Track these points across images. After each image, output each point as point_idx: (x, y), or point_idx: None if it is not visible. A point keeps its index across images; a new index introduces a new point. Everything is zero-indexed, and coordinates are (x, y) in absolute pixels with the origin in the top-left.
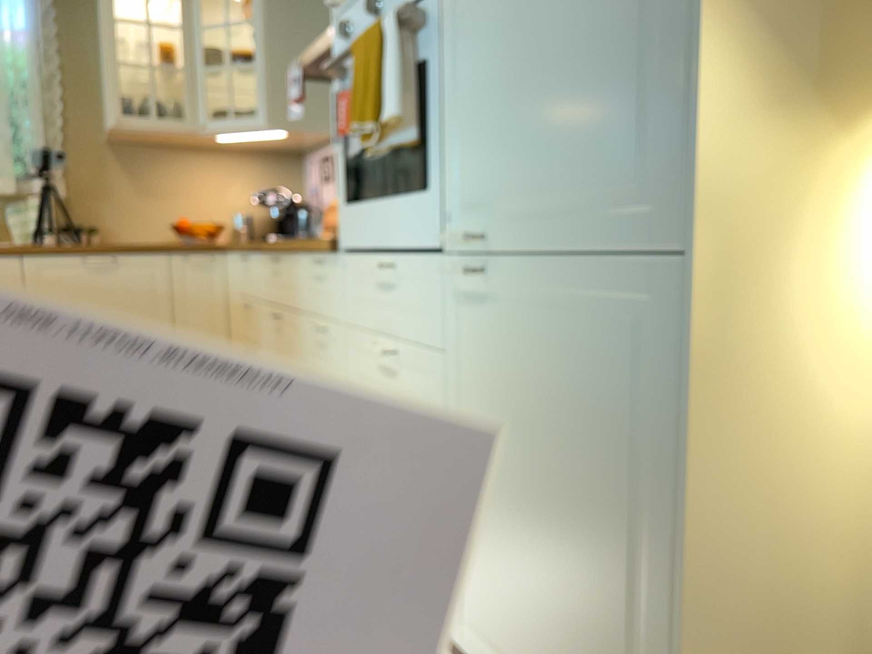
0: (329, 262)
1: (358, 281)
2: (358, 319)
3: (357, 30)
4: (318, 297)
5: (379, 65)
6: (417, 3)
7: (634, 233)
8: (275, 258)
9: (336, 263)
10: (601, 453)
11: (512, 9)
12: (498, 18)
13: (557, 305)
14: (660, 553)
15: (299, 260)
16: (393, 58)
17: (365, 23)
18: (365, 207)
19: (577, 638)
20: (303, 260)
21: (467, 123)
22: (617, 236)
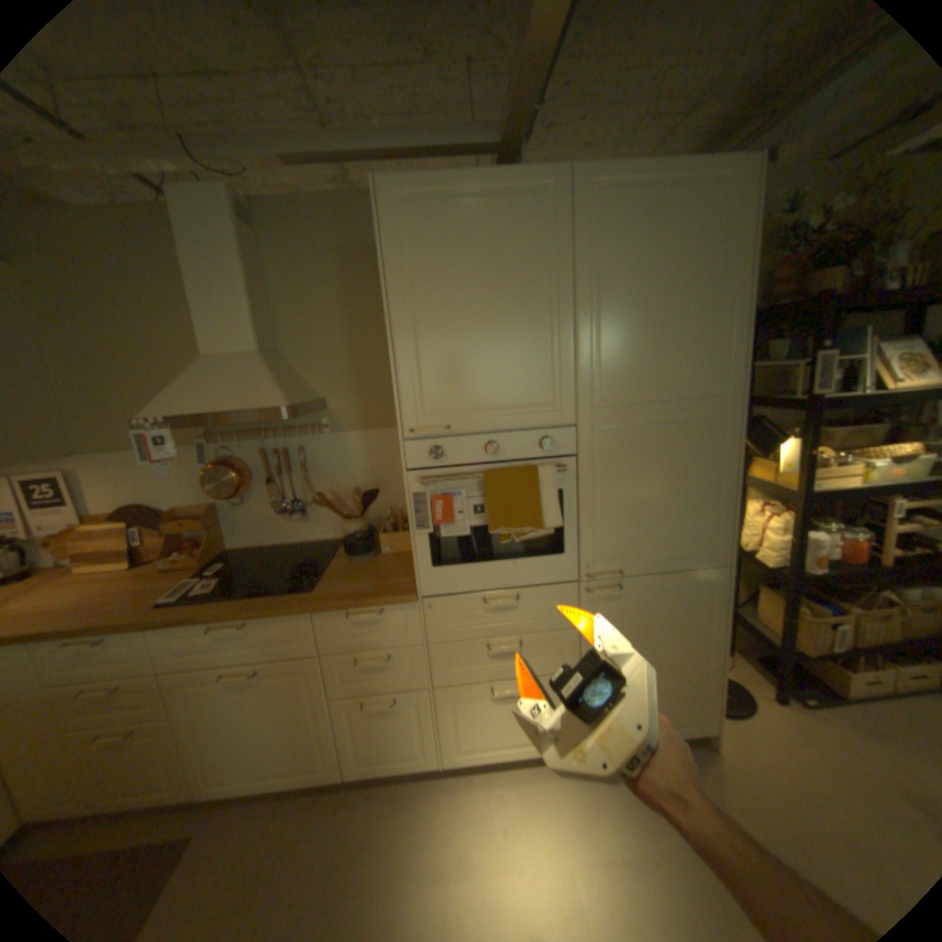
0: (394, 609)
1: (450, 613)
2: (453, 636)
3: (450, 456)
4: (365, 637)
5: (534, 496)
6: (568, 467)
7: (703, 562)
8: (240, 626)
9: (408, 607)
10: (686, 633)
11: (636, 480)
12: (625, 482)
13: (663, 590)
14: (711, 651)
15: (311, 617)
16: (549, 493)
17: (465, 455)
18: (467, 567)
19: (672, 698)
20: (325, 616)
21: (598, 524)
22: (695, 564)
